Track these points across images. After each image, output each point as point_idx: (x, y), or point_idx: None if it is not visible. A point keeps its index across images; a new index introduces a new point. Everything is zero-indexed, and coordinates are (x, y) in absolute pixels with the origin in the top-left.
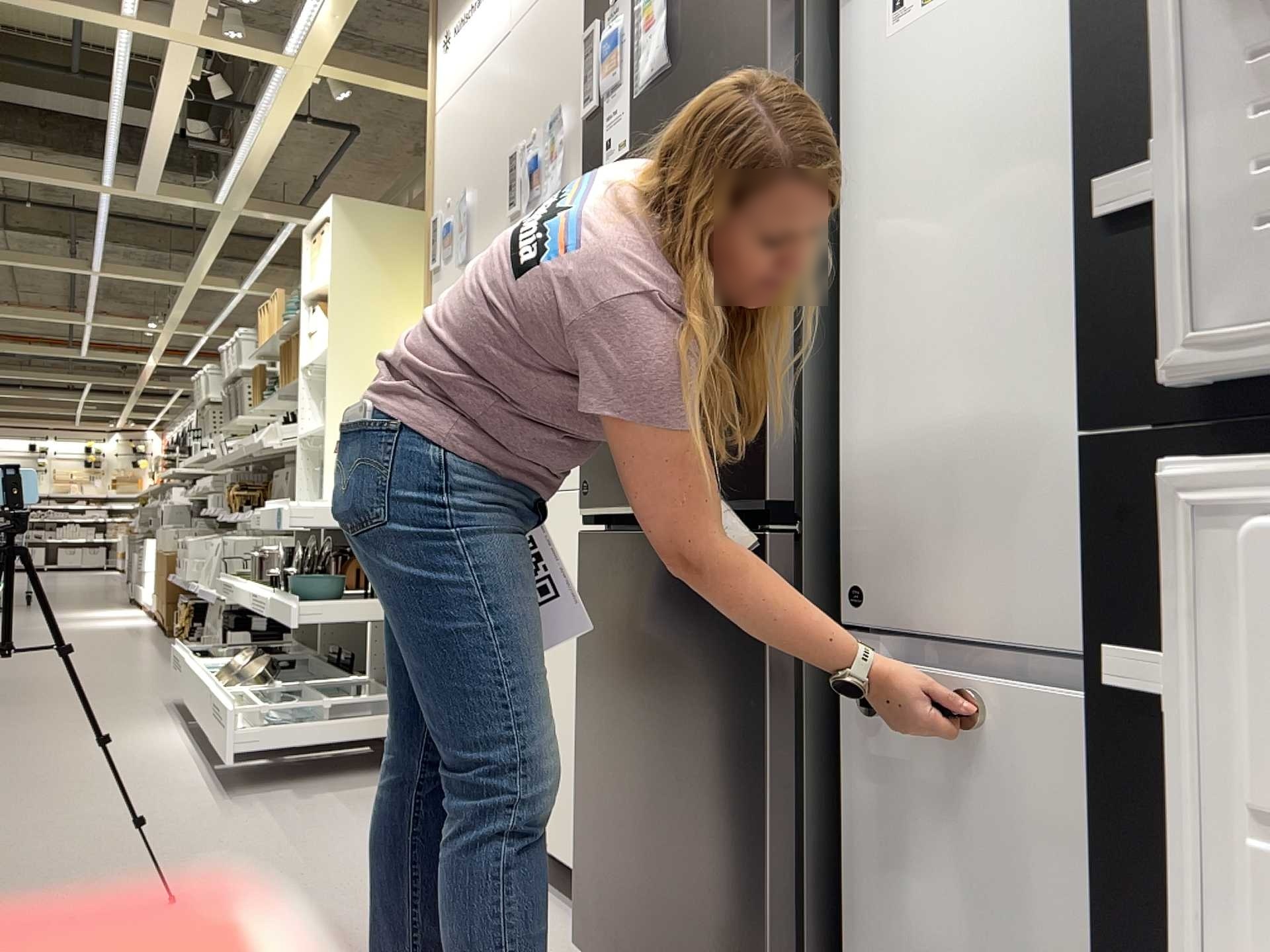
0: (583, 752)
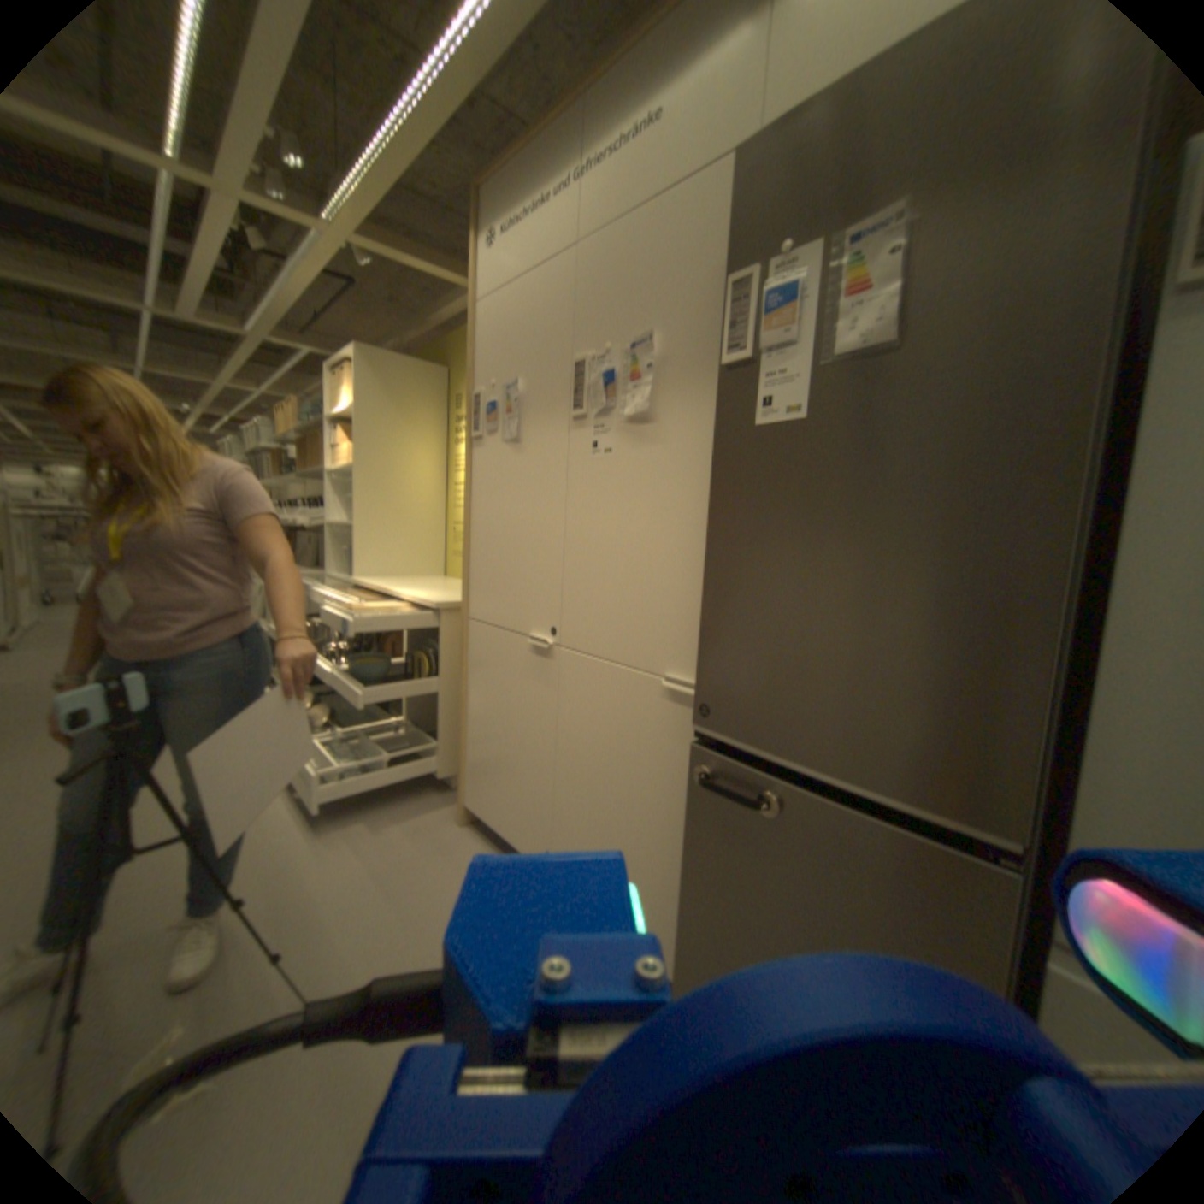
0: (688, 917)
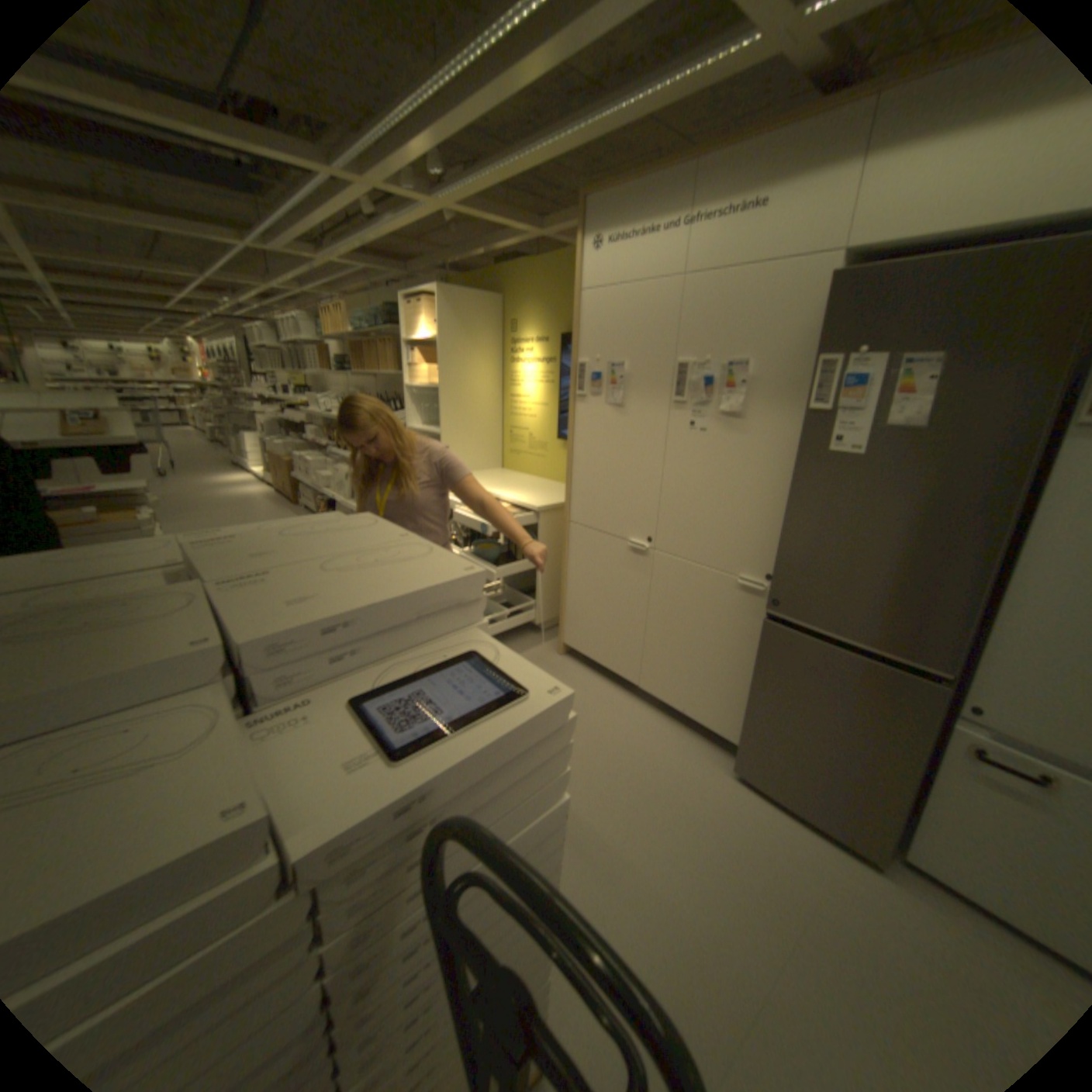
0: (754, 708)
